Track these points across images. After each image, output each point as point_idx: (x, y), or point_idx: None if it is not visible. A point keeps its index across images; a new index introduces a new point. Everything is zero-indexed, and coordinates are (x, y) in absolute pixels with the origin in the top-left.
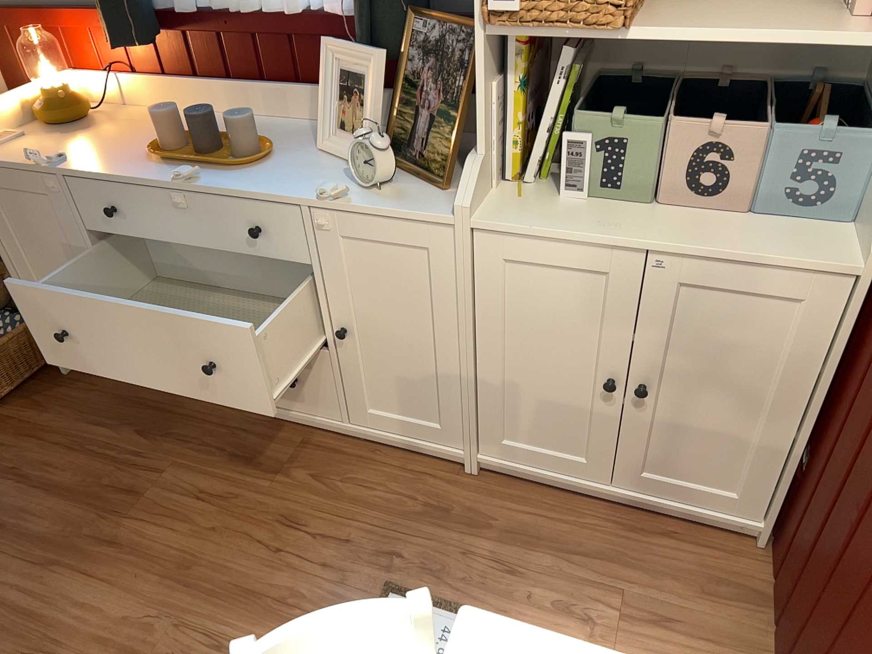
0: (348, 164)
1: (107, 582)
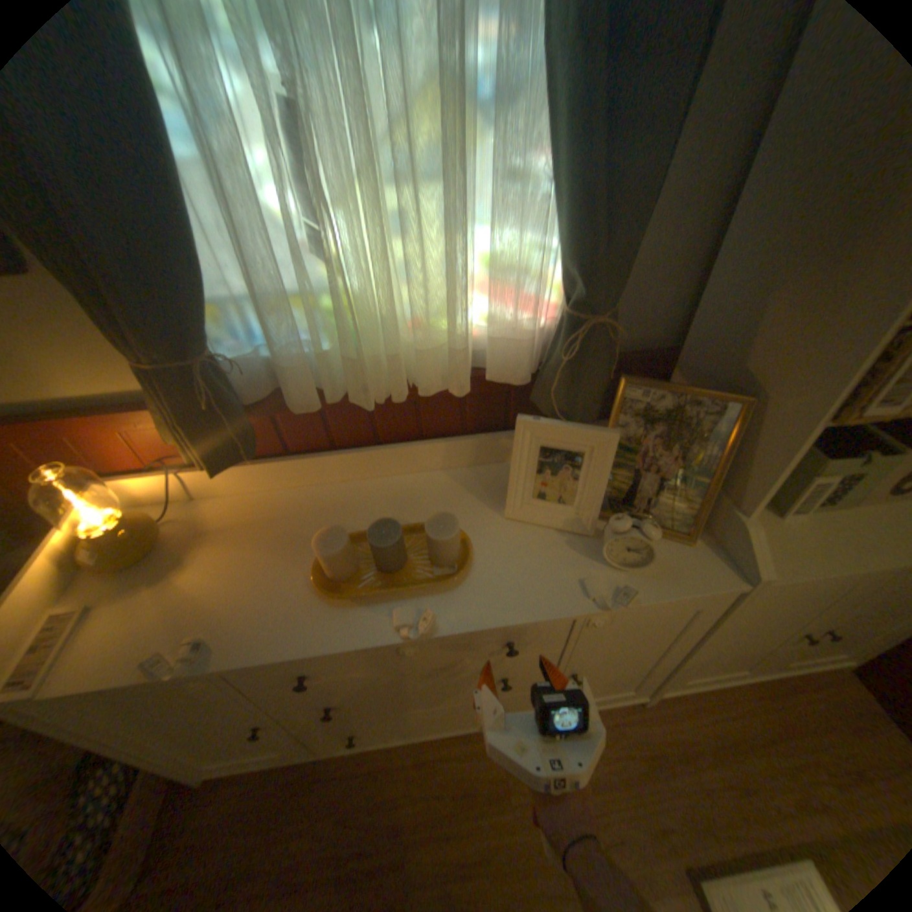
0: (555, 530)
1: None
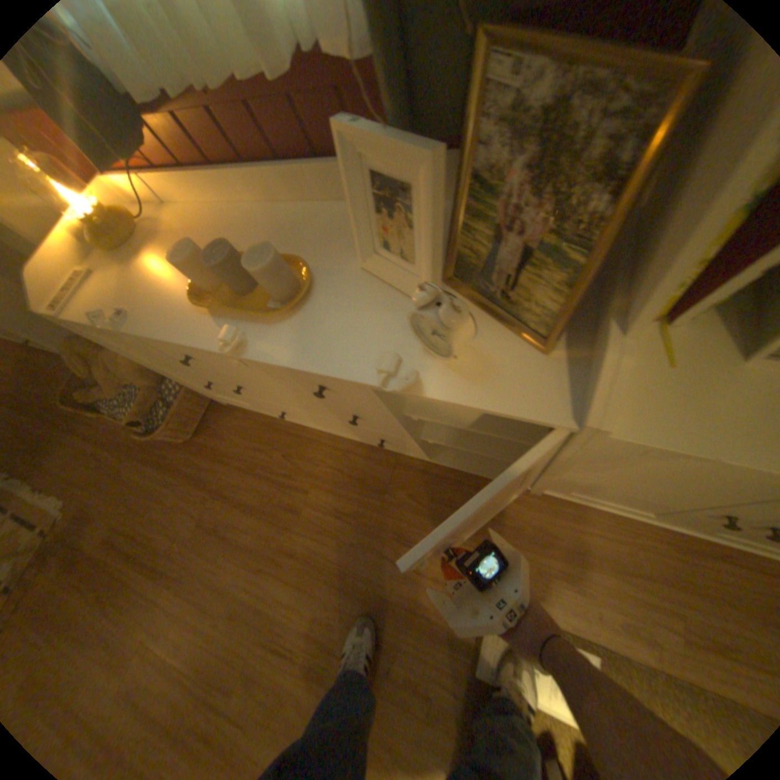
0: (398, 293)
1: (291, 594)
